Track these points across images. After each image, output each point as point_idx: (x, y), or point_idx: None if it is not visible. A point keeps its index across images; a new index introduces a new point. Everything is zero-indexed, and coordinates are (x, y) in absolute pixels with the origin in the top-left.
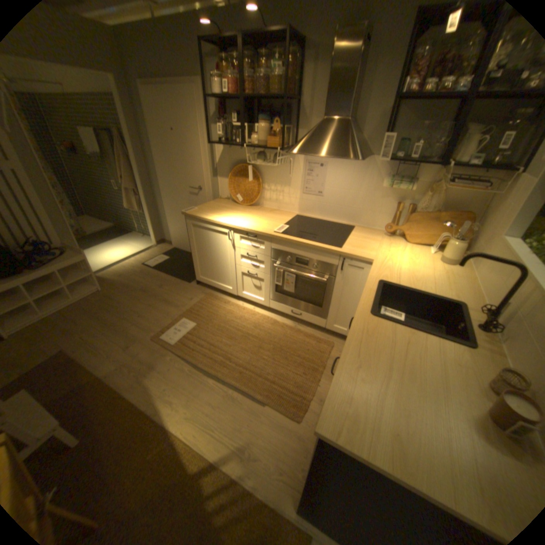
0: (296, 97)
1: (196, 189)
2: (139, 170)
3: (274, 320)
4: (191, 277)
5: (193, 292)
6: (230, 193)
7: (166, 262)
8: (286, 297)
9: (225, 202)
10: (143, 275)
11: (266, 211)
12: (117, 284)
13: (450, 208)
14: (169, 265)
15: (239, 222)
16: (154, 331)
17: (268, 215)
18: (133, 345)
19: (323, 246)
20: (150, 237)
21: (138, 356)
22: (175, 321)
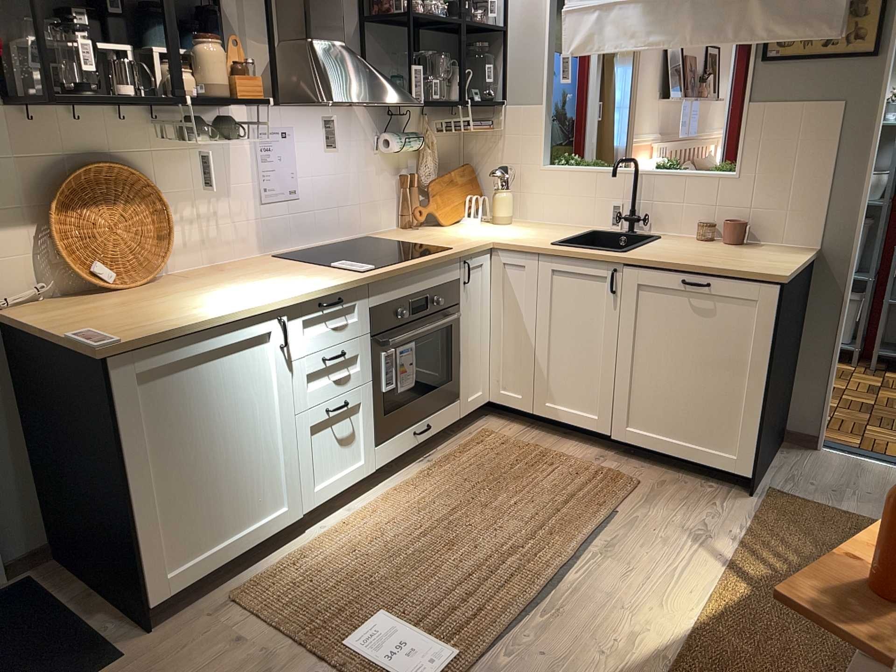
0: None
1: None
2: None
3: (408, 483)
4: (80, 653)
5: (195, 639)
6: (73, 266)
7: None
8: (403, 411)
9: (68, 305)
10: None
11: (214, 274)
12: None
13: (439, 168)
14: None
15: (274, 292)
16: None
17: (245, 273)
18: None
19: (440, 254)
20: None
21: None
22: (351, 665)
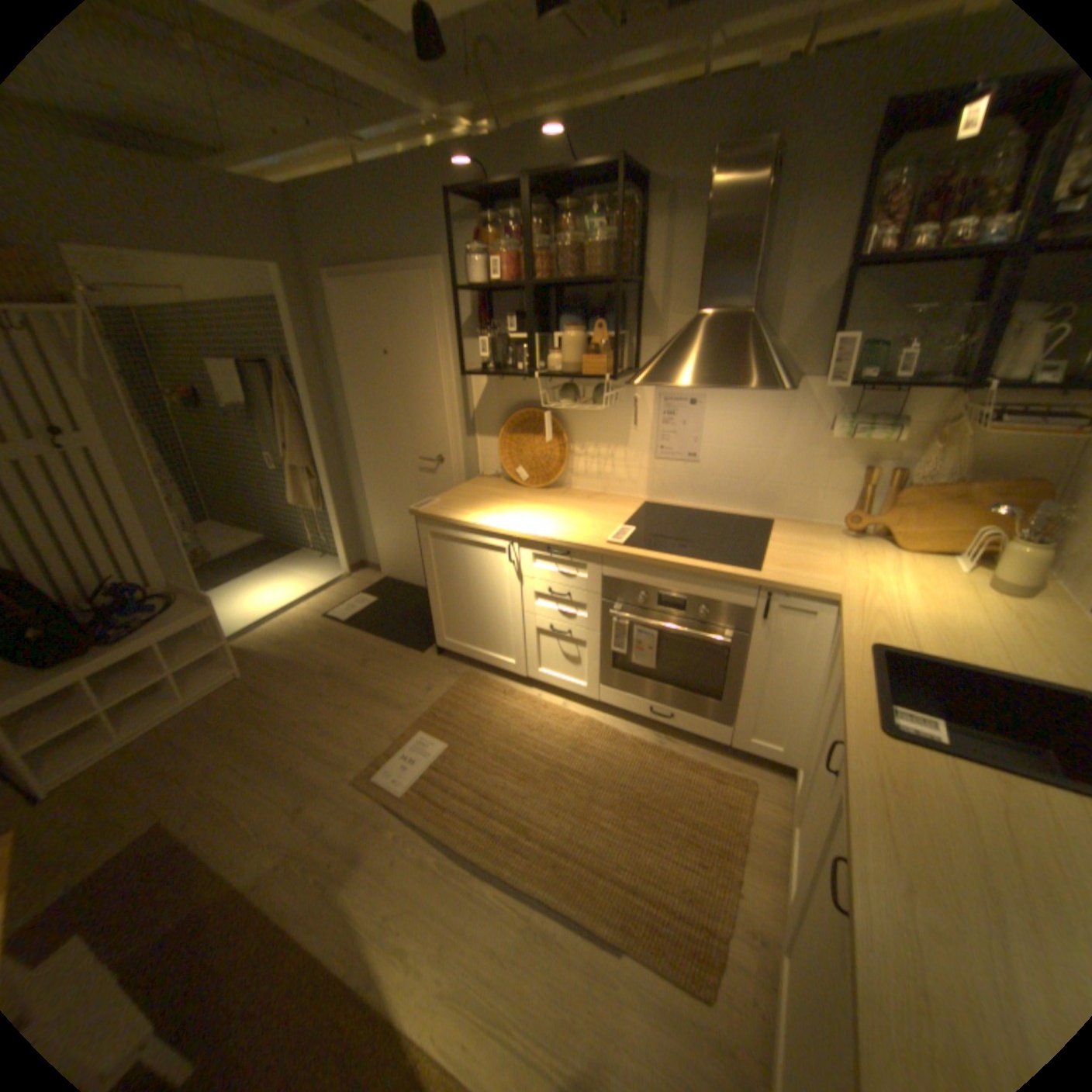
0: (635, 278)
1: (433, 460)
2: (318, 430)
3: (612, 731)
4: (425, 639)
5: (431, 672)
6: (502, 465)
7: (372, 608)
8: (638, 679)
9: (493, 484)
10: (326, 640)
11: (579, 497)
12: (273, 662)
13: (986, 473)
14: (378, 615)
15: (530, 524)
16: (355, 768)
17: (586, 505)
18: (311, 804)
19: (720, 568)
20: (338, 558)
21: (322, 831)
22: (398, 742)
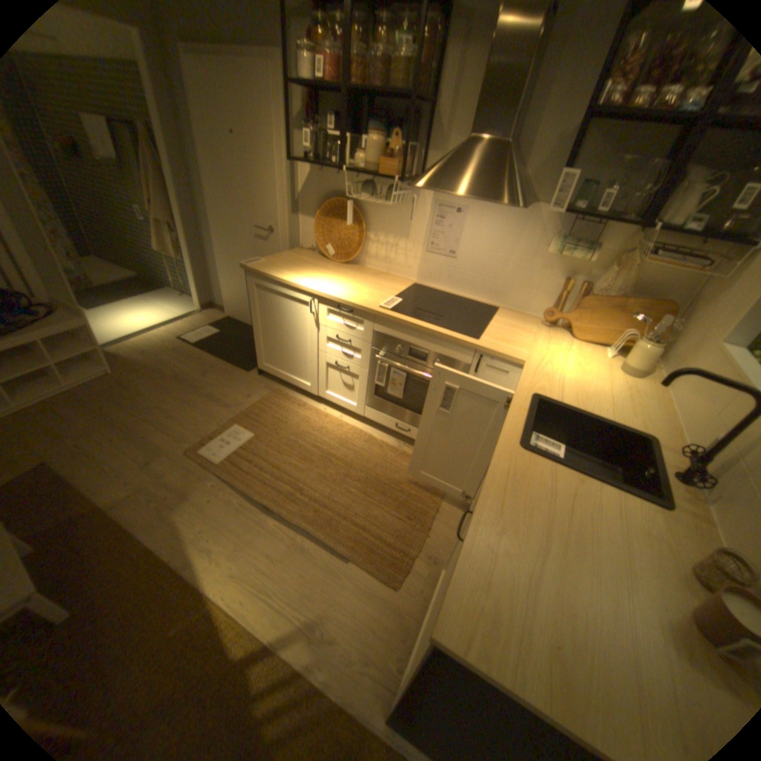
0: (430, 98)
1: (266, 230)
2: (179, 193)
3: (369, 436)
4: (251, 363)
5: (252, 385)
6: (317, 241)
7: (215, 337)
8: (390, 405)
9: (308, 255)
10: (179, 355)
11: (369, 274)
12: (138, 365)
13: (641, 293)
14: (219, 342)
15: (329, 287)
16: (191, 441)
17: (372, 280)
18: (157, 460)
19: (452, 334)
20: (193, 298)
21: (163, 477)
22: (222, 428)
